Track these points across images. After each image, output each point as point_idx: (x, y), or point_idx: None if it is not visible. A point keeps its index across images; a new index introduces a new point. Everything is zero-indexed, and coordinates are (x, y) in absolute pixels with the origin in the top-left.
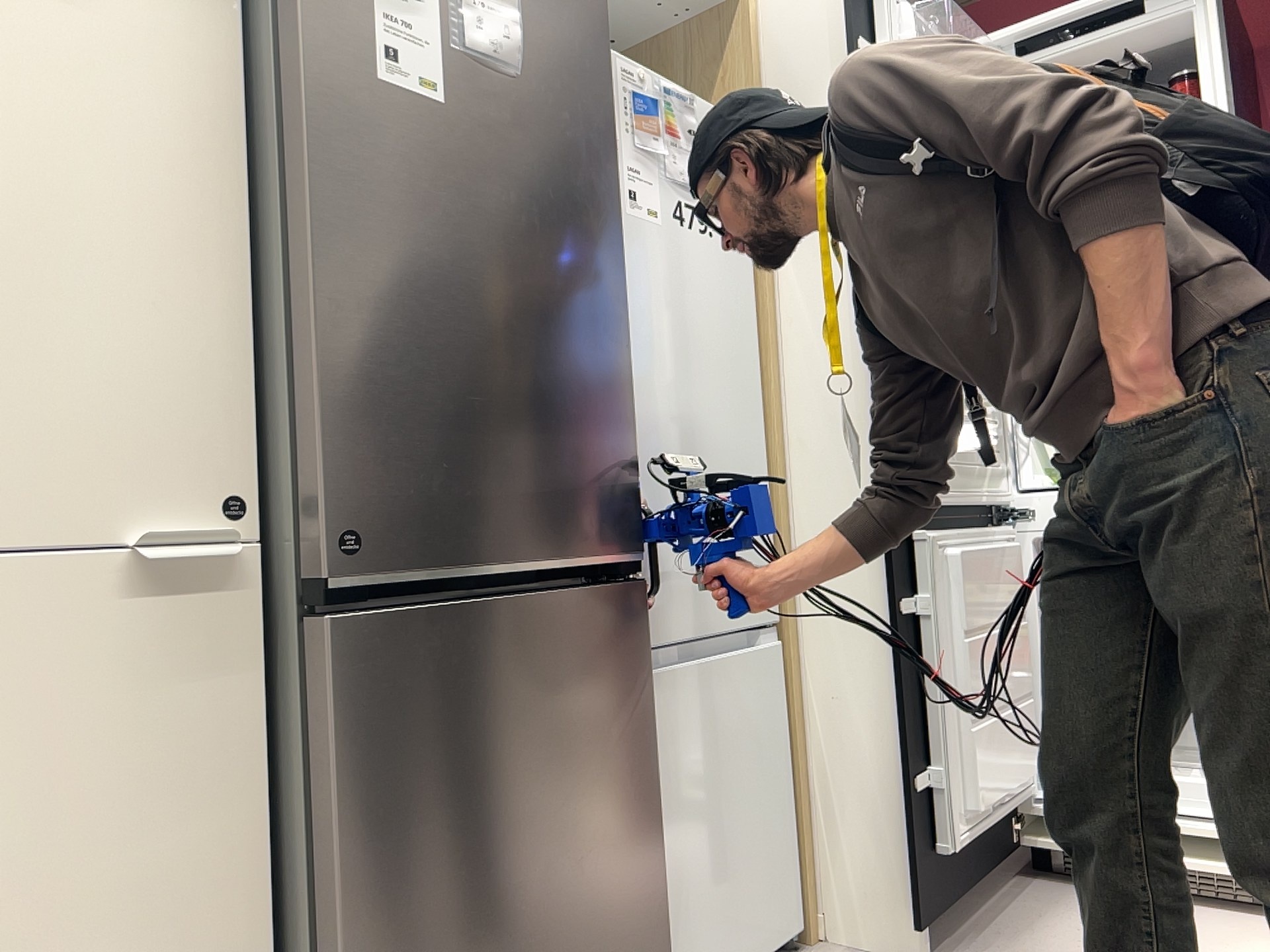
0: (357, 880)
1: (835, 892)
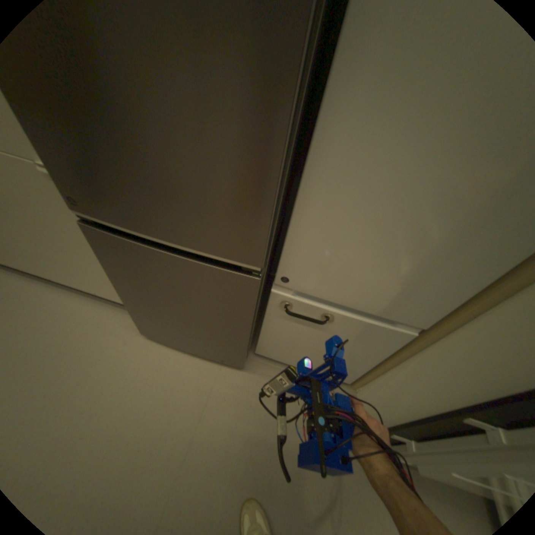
0: (117, 284)
1: (365, 393)
